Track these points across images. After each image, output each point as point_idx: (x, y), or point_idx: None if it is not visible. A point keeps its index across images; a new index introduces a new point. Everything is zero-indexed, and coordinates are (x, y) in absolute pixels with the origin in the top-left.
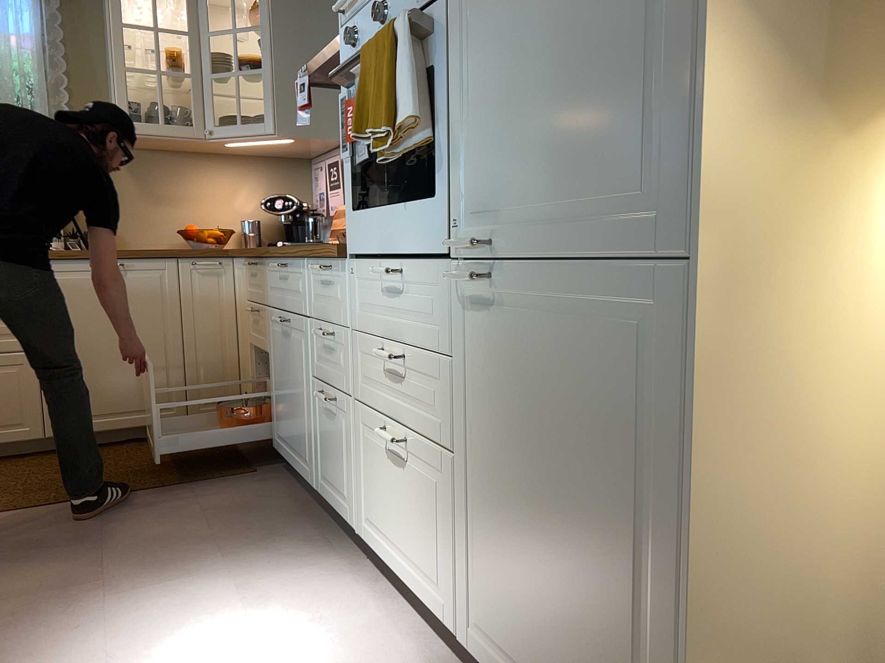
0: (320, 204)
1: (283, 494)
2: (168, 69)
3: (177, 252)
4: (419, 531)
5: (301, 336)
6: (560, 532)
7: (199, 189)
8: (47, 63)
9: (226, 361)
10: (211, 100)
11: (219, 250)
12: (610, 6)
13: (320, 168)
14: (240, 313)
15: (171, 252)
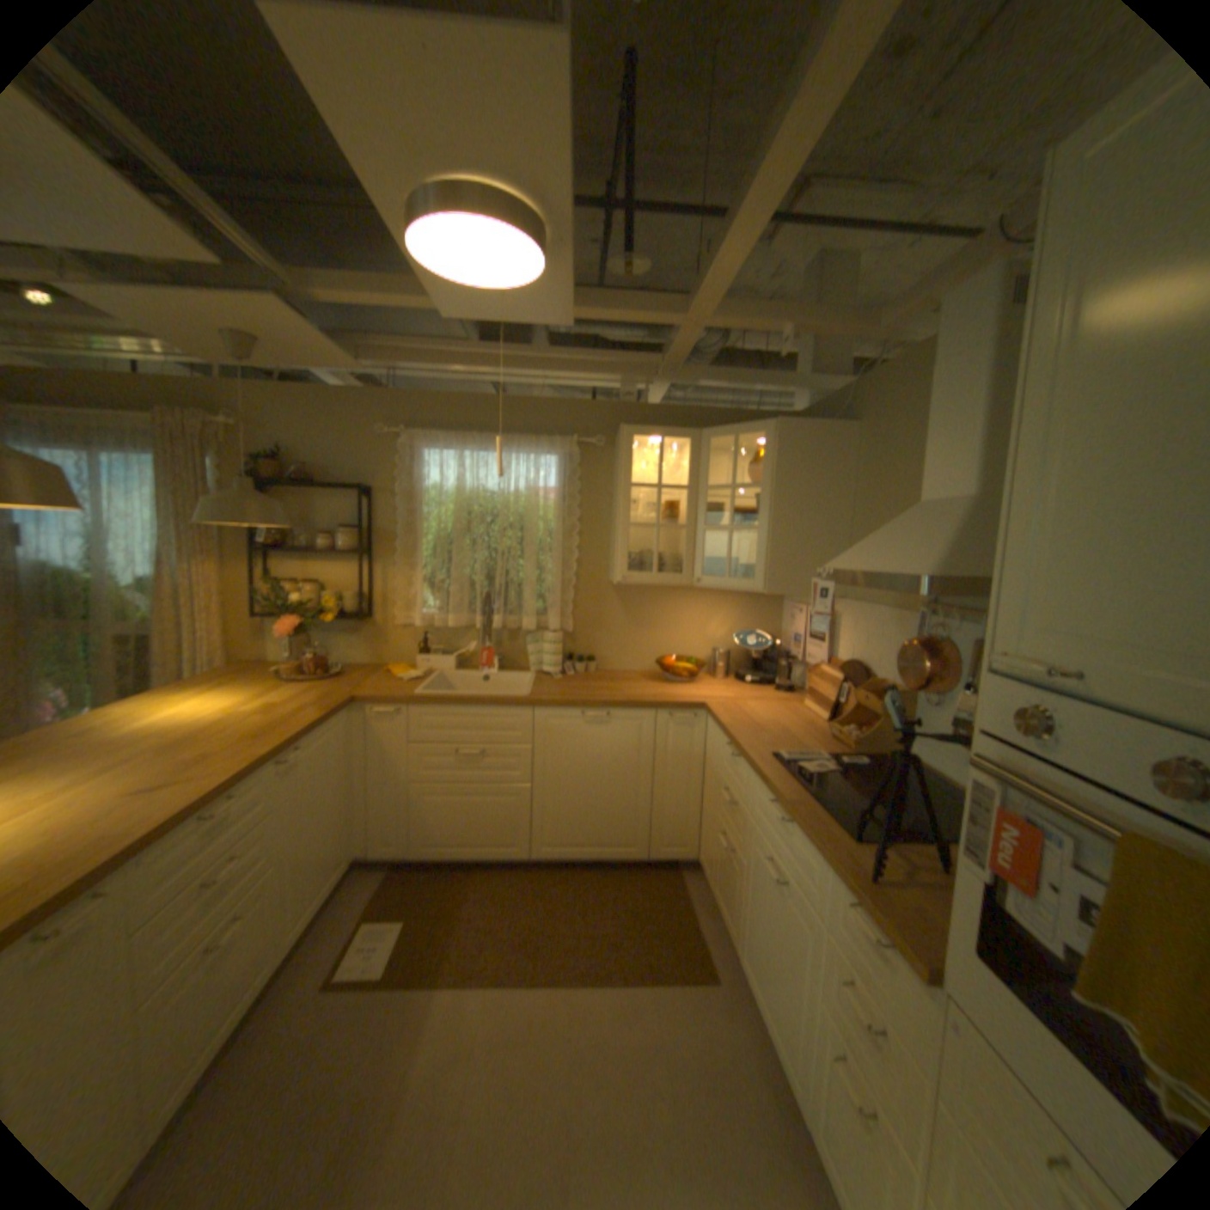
0: (797, 647)
1: (755, 1059)
2: (665, 519)
3: (657, 705)
4: None
5: (808, 929)
6: None
7: (677, 616)
8: (565, 510)
9: (690, 808)
10: (702, 551)
11: (695, 703)
12: None
13: (800, 610)
14: (711, 772)
15: (652, 704)
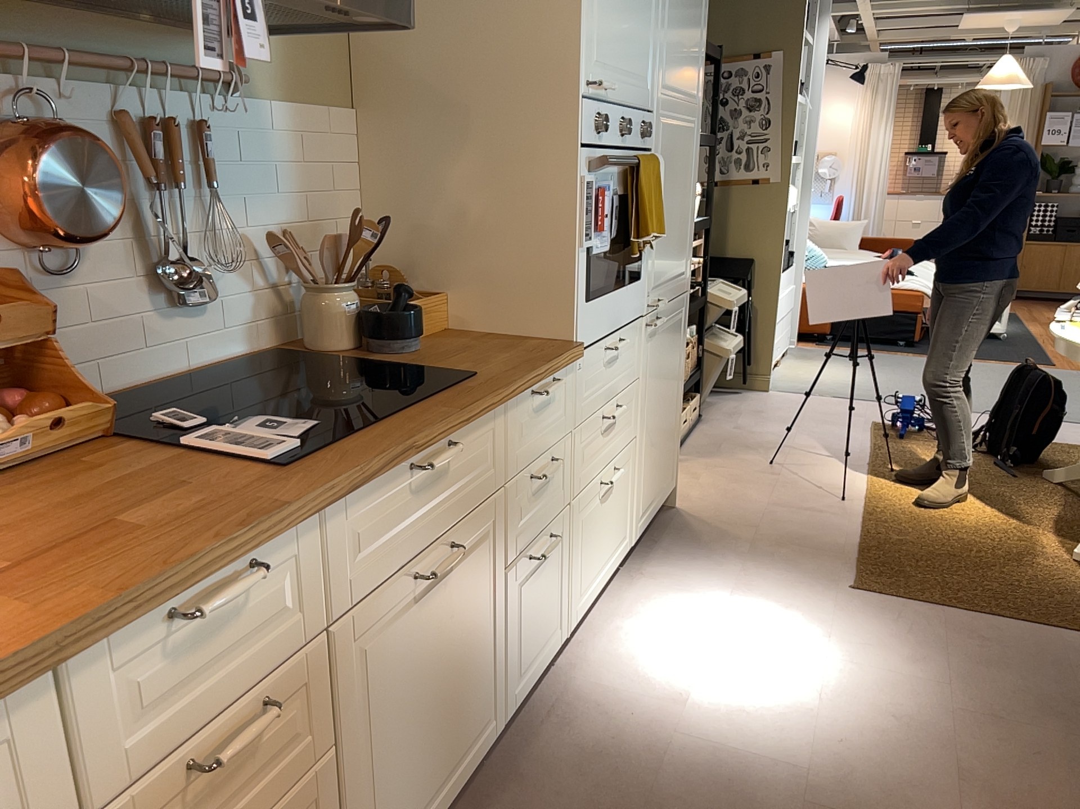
0: None
1: None
2: None
3: None
4: (616, 520)
5: (481, 537)
6: (664, 415)
7: None
8: None
9: None
10: None
11: None
12: (684, 202)
13: None
14: None
15: None
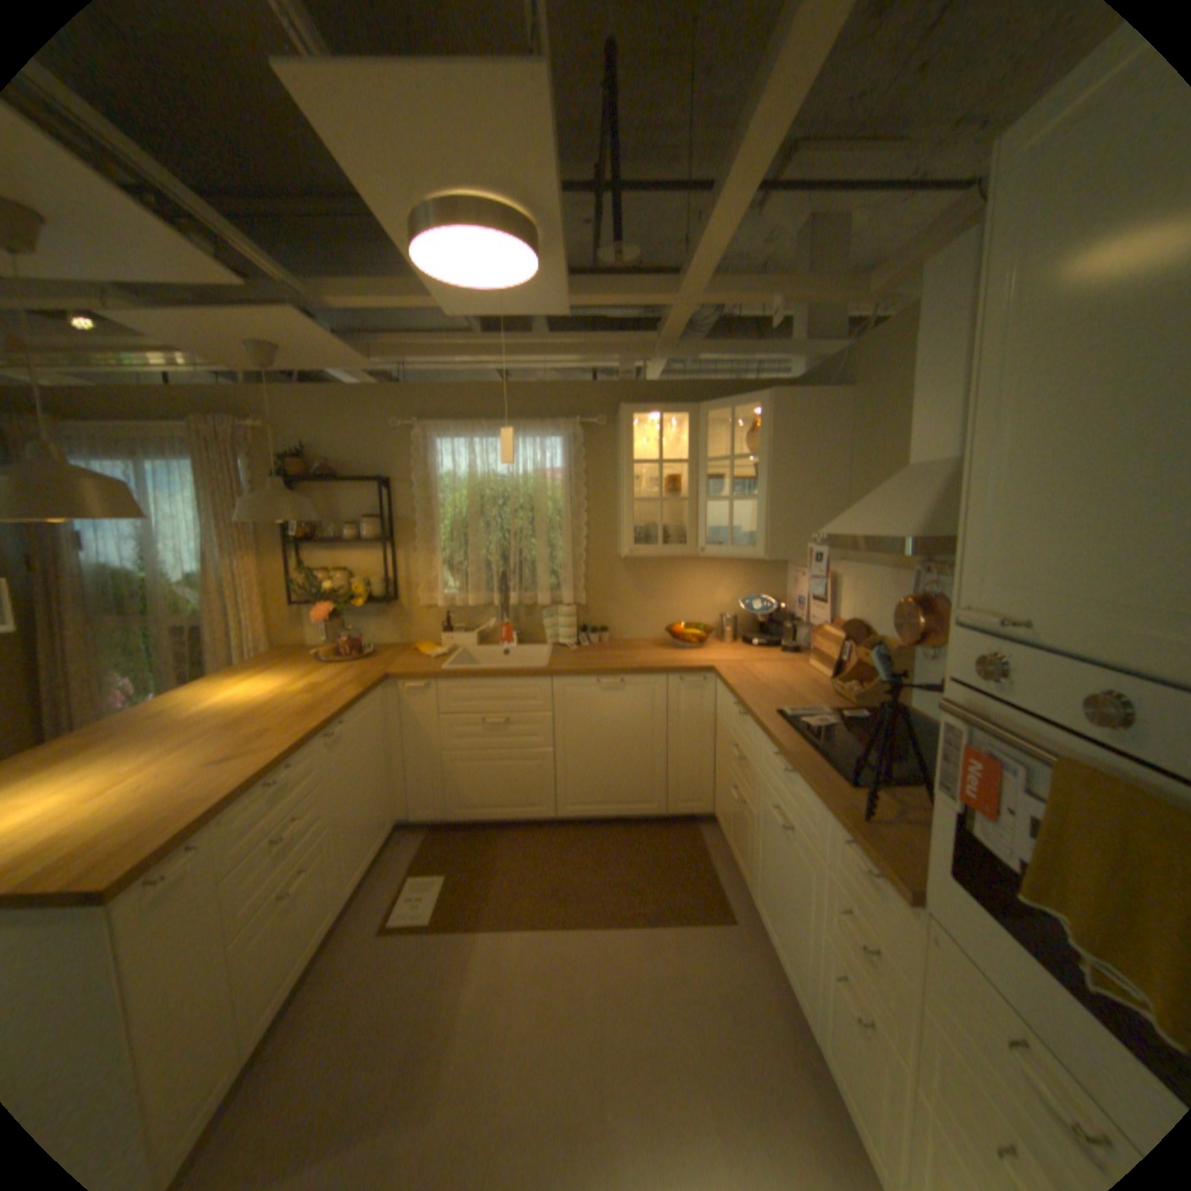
0: (800, 610)
1: (769, 989)
2: (667, 493)
3: (667, 671)
4: None
5: (811, 869)
6: None
7: (684, 586)
8: (571, 490)
9: (703, 767)
10: (704, 522)
11: (703, 667)
12: None
13: (802, 574)
14: (721, 731)
15: (662, 671)
